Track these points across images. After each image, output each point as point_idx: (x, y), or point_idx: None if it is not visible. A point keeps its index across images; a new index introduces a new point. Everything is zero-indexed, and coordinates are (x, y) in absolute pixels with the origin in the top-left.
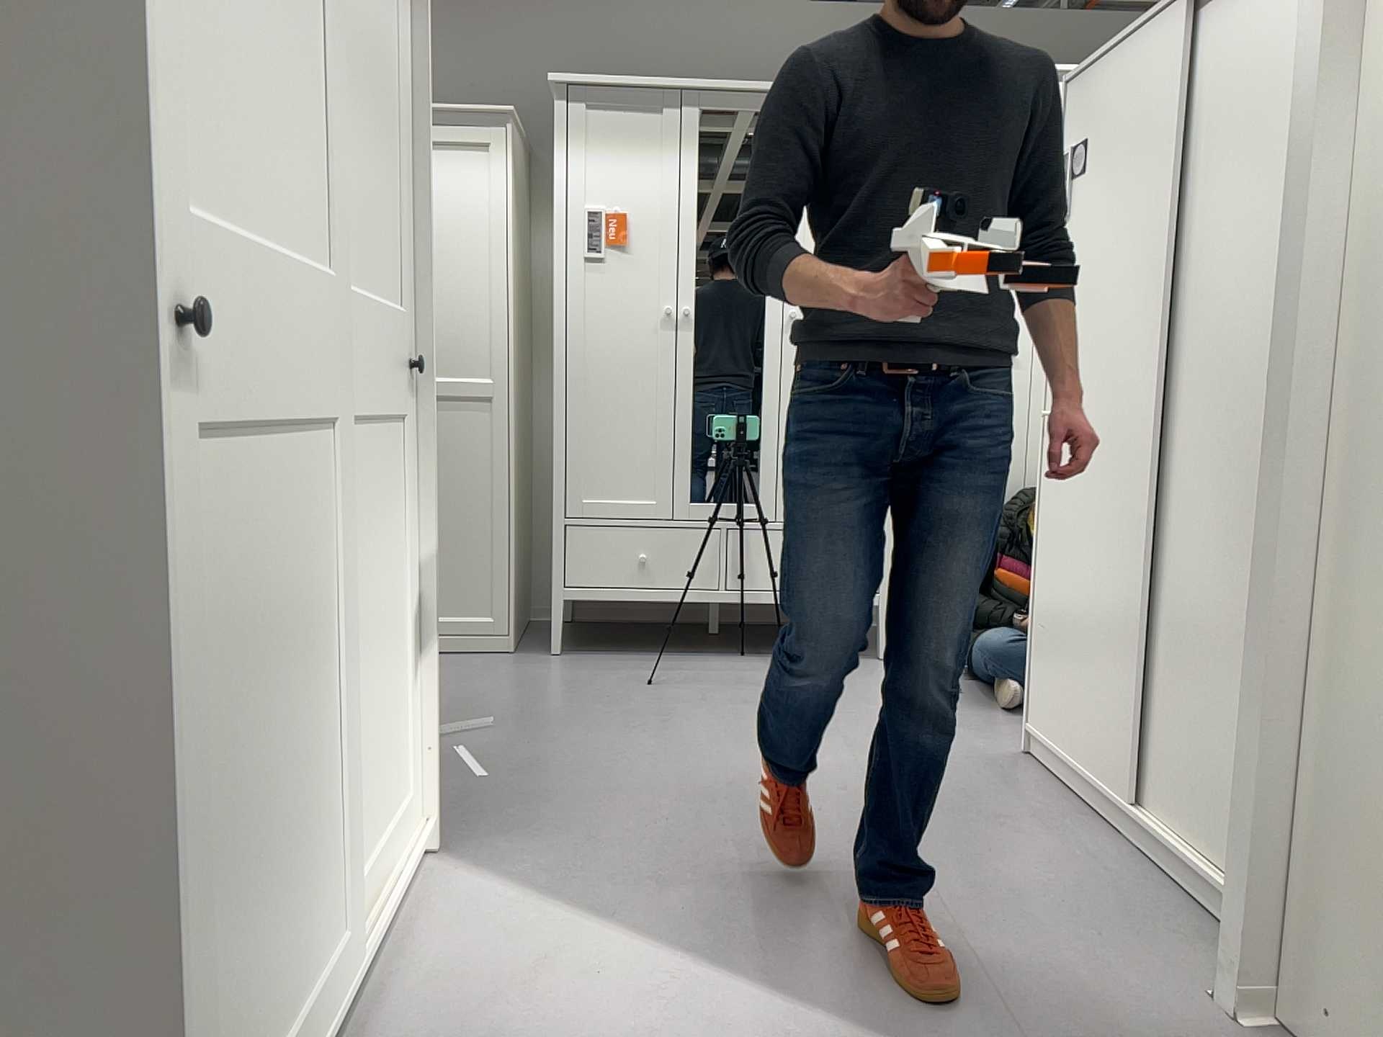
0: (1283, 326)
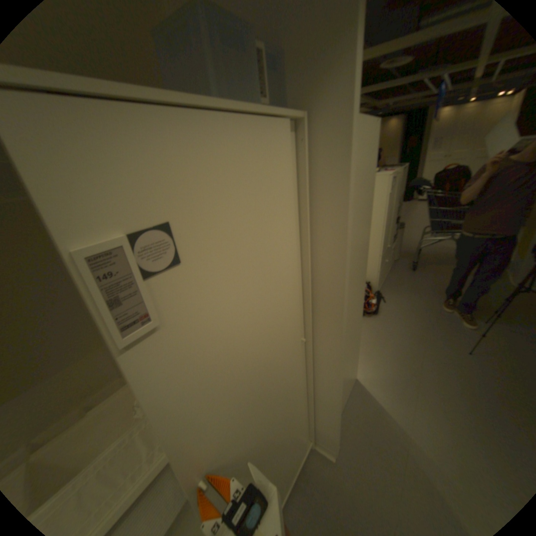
0: (342, 315)
